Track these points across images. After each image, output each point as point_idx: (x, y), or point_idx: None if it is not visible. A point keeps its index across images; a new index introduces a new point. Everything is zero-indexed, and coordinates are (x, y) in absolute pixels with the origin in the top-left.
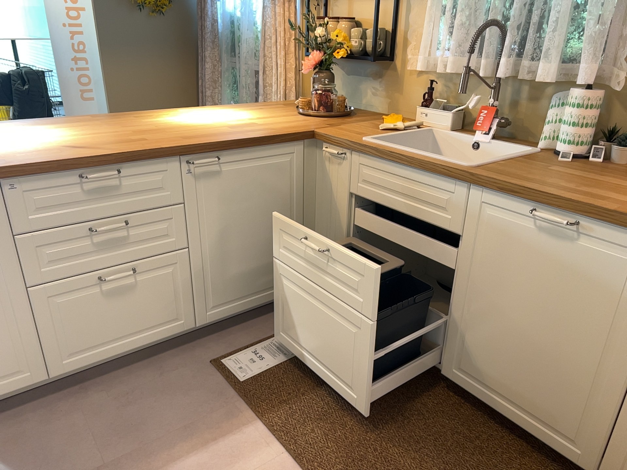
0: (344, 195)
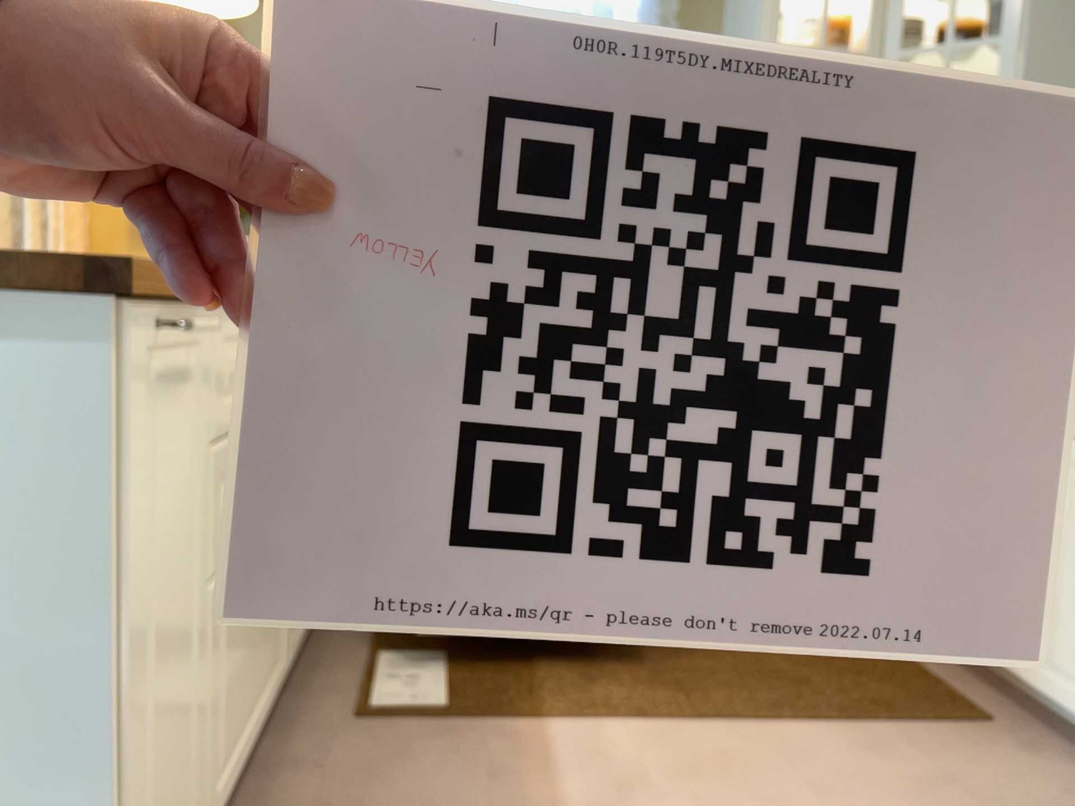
0: None
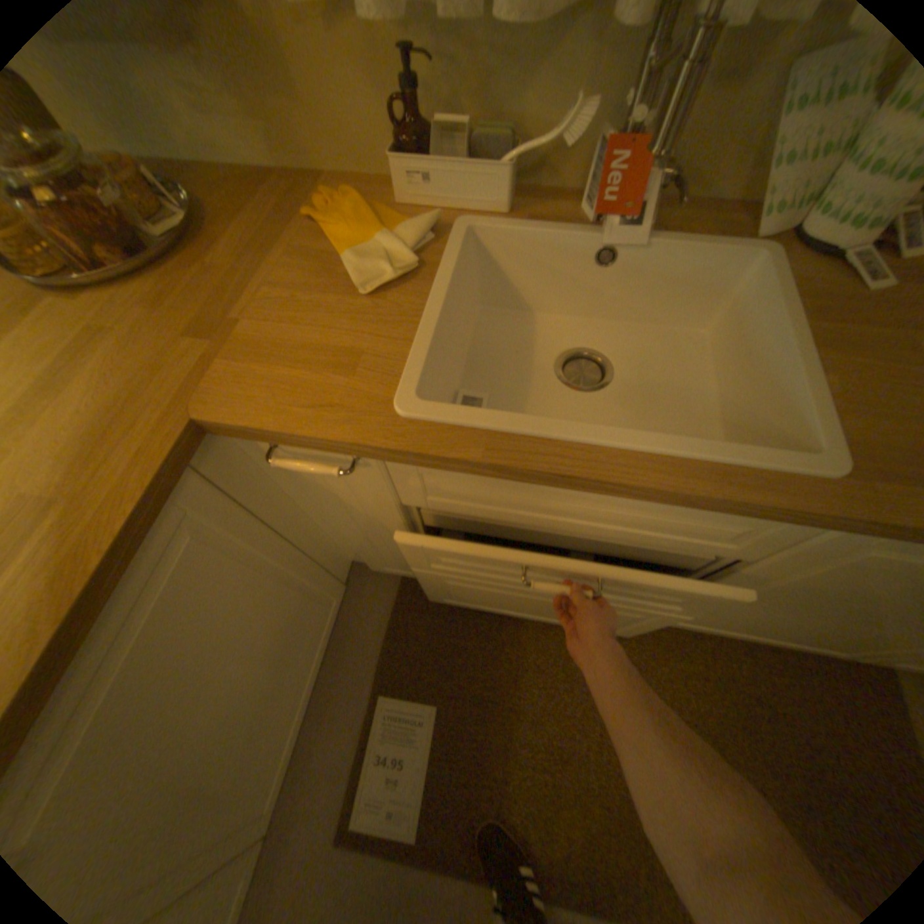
0: (389, 508)
